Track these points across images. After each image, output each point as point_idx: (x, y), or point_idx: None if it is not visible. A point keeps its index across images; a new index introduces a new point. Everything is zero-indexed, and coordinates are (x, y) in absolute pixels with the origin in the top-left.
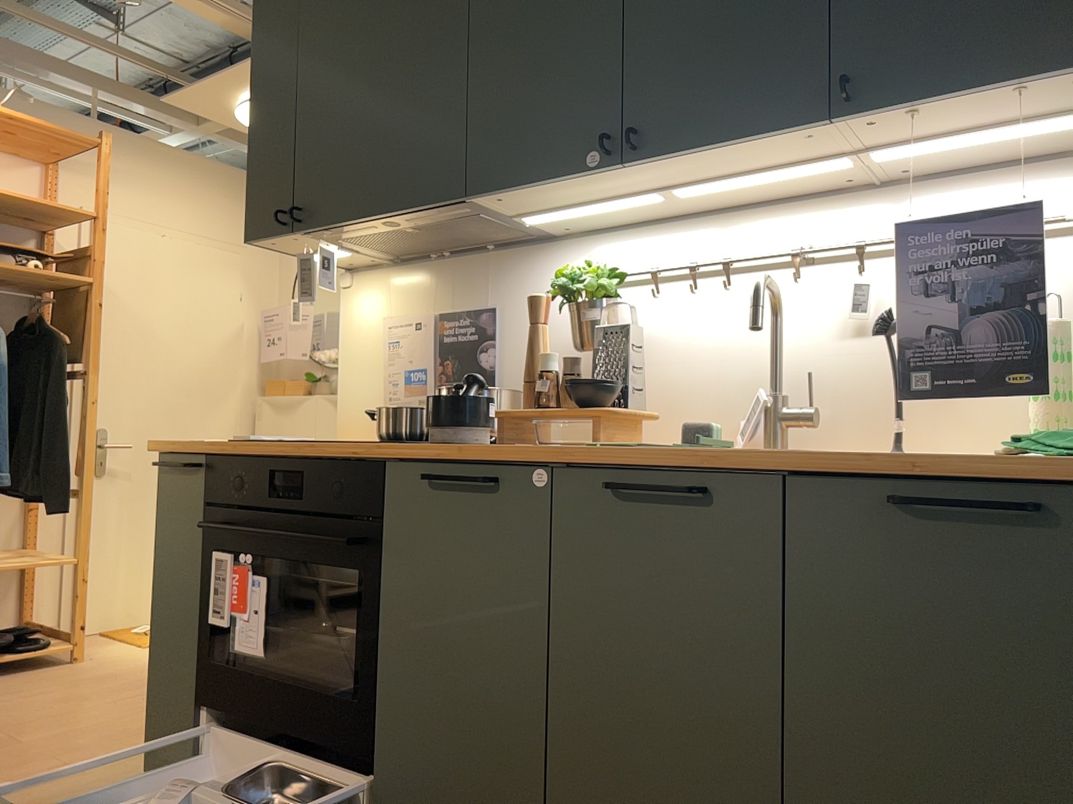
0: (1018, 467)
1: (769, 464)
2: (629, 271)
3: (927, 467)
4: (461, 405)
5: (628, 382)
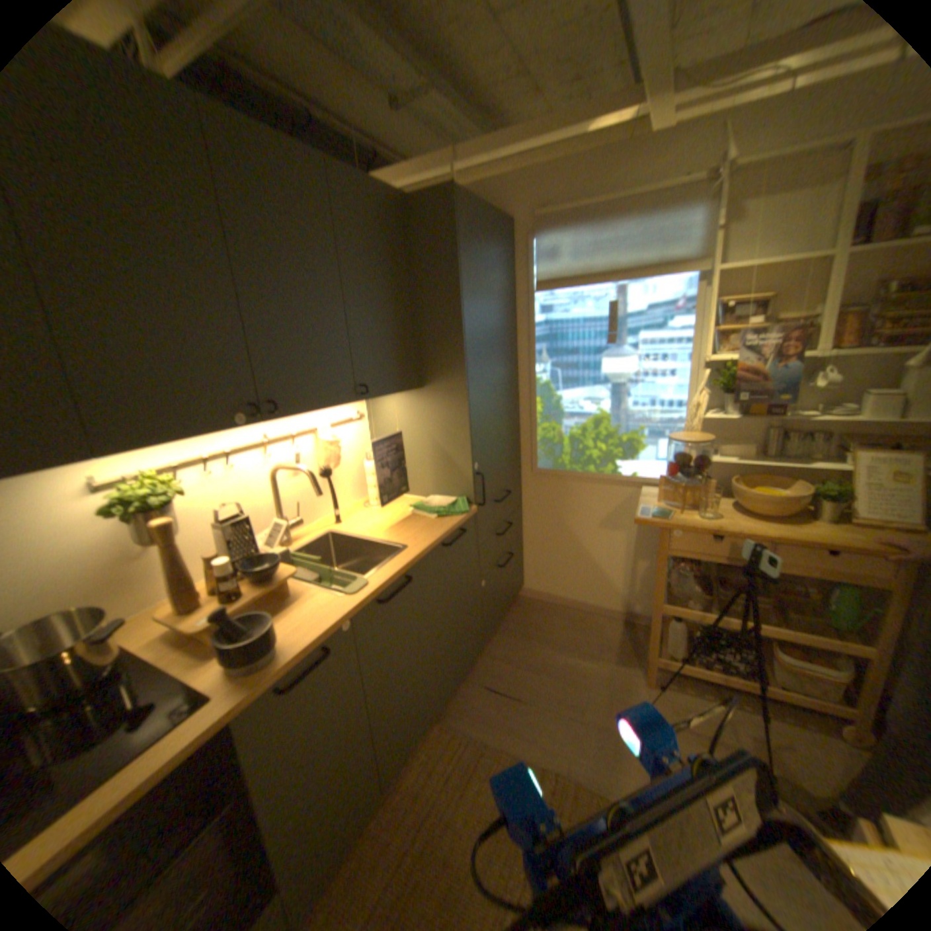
0: (460, 523)
1: (422, 556)
2: (156, 472)
3: (448, 533)
4: (266, 631)
5: (248, 552)
